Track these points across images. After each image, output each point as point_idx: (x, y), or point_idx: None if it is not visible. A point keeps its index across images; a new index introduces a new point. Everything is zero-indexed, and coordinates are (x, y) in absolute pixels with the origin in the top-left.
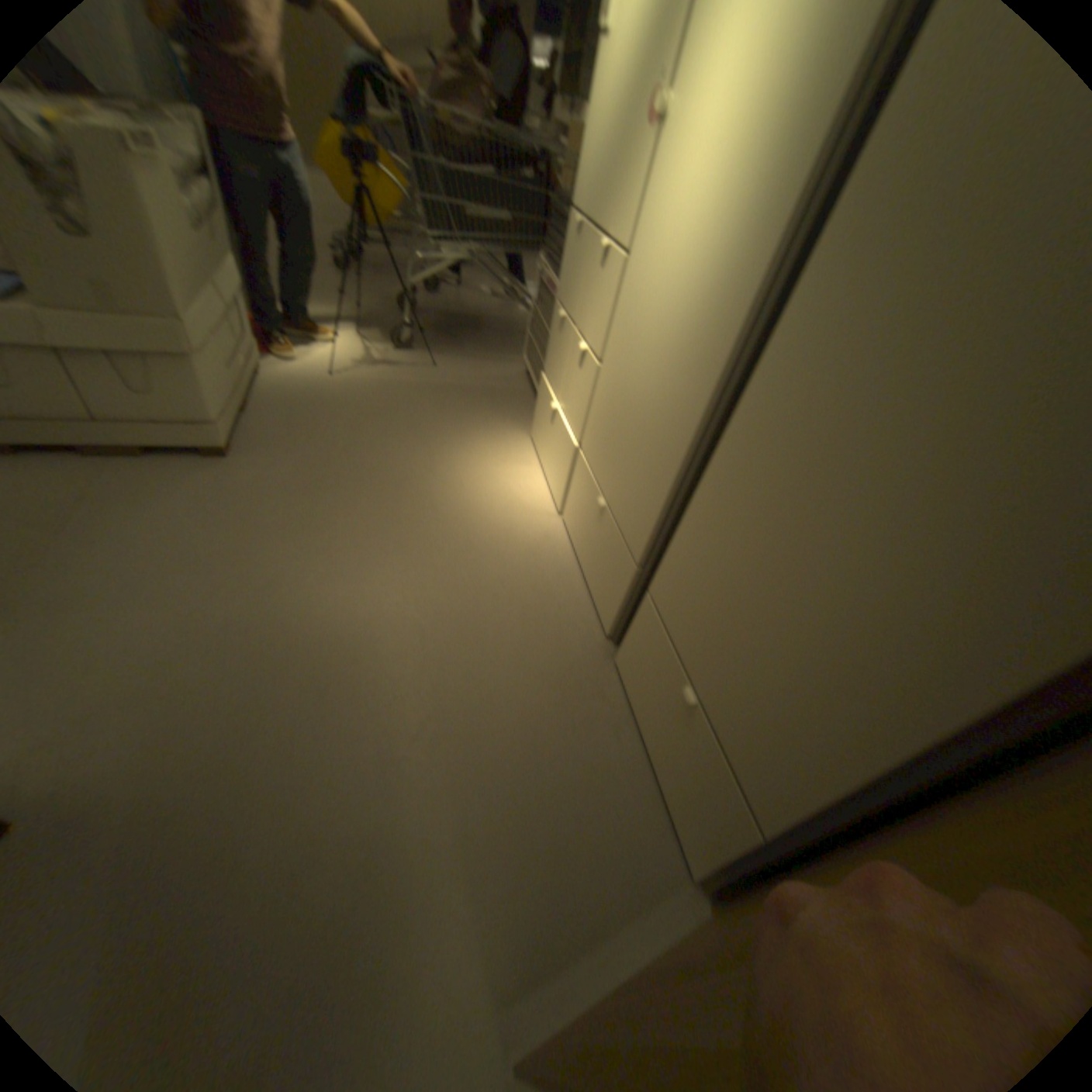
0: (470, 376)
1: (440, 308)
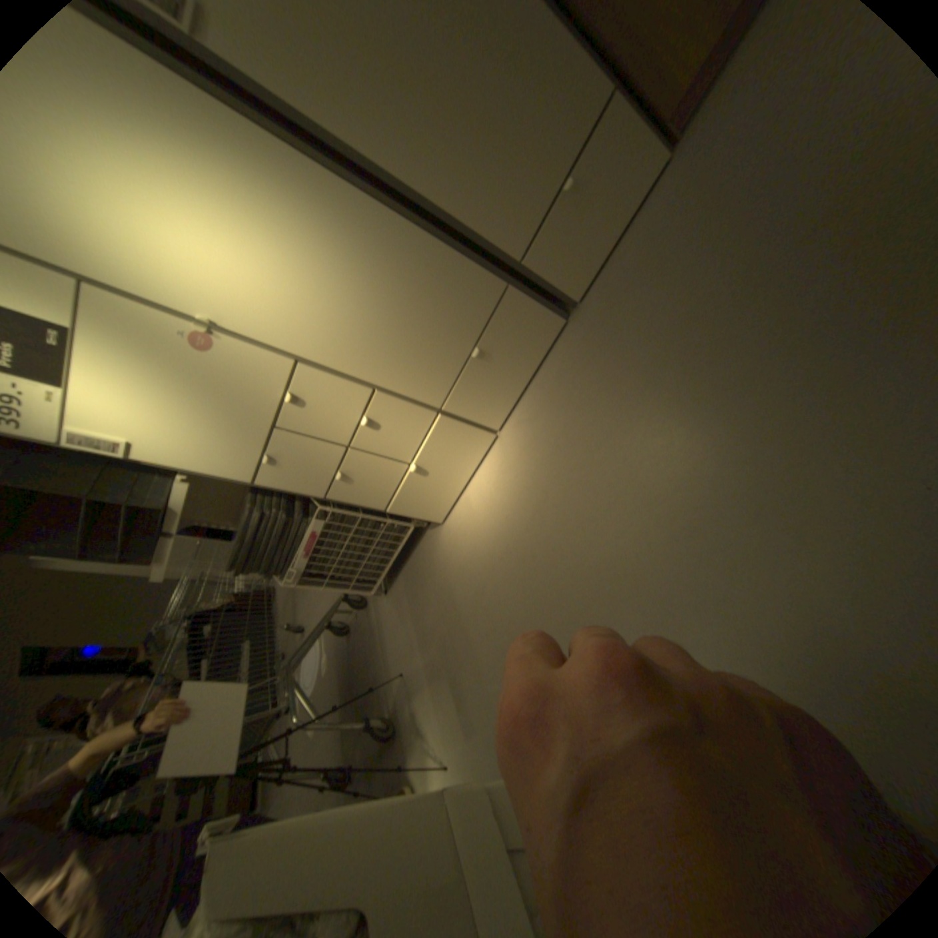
0: (405, 632)
1: (340, 747)
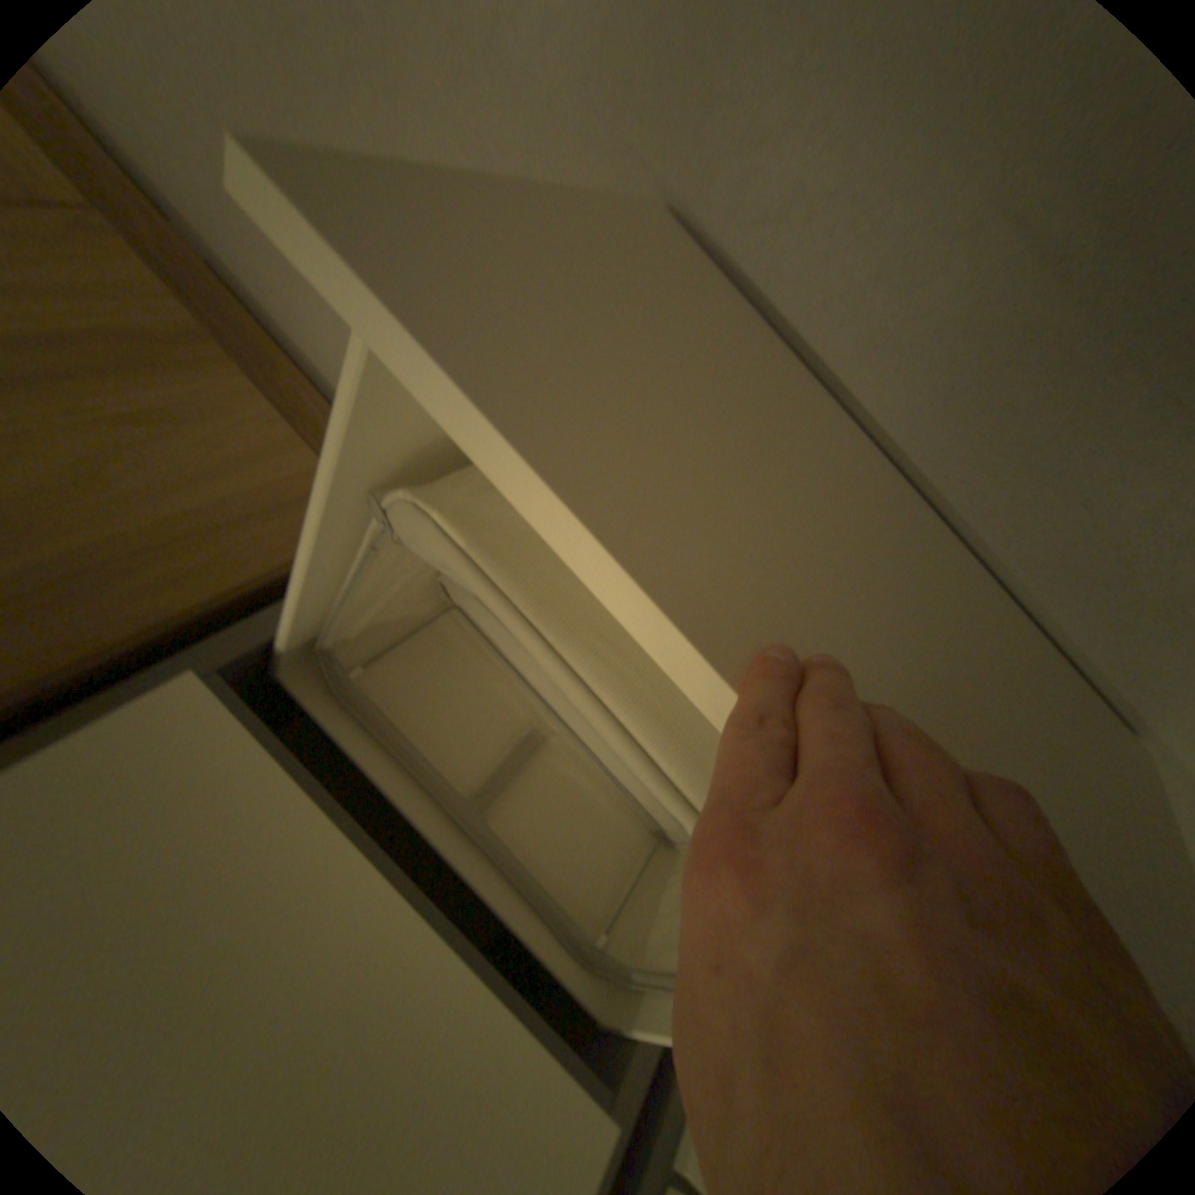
0: None
1: None
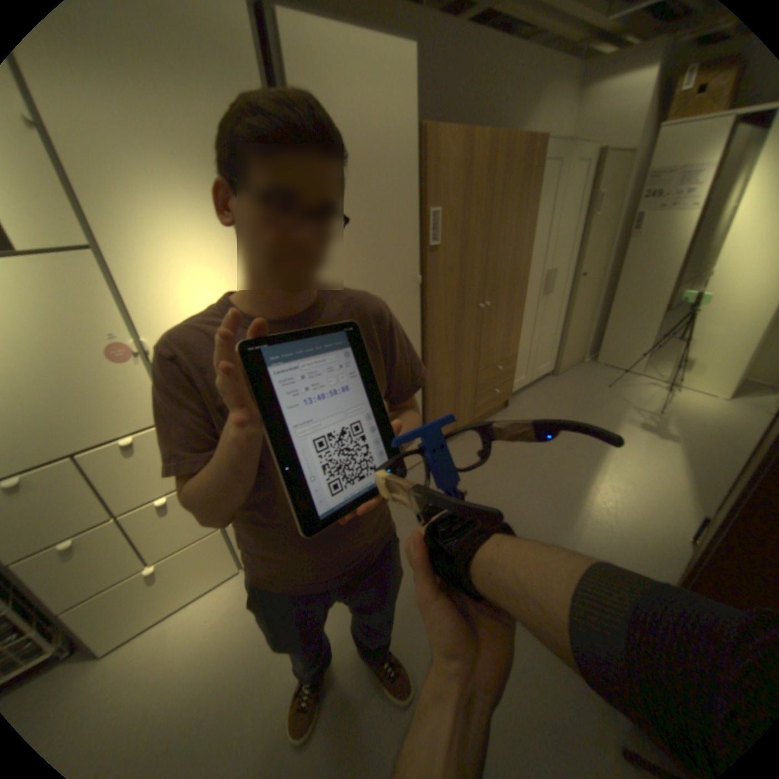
0: None
1: None
